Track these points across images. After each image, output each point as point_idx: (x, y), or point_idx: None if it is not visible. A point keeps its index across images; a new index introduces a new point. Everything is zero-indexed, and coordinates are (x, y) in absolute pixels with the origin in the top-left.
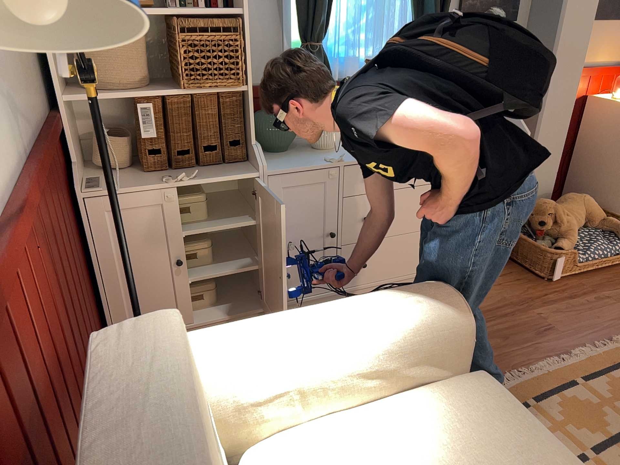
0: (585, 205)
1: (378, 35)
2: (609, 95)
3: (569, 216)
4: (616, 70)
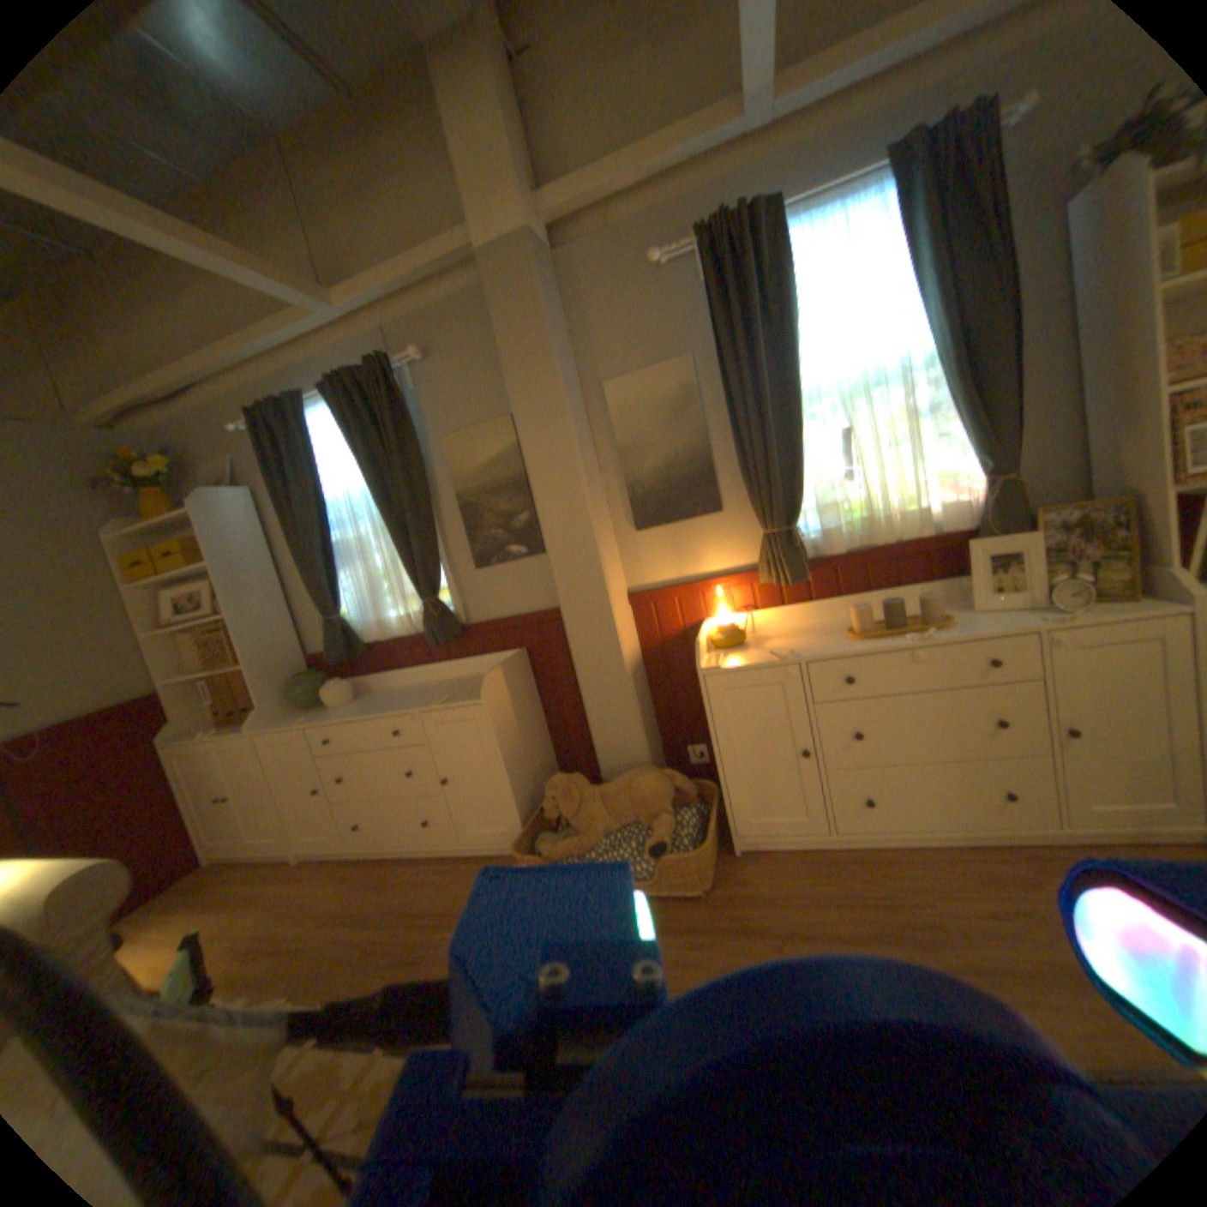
0: (633, 788)
1: (374, 601)
2: (734, 615)
3: (598, 802)
4: (741, 579)
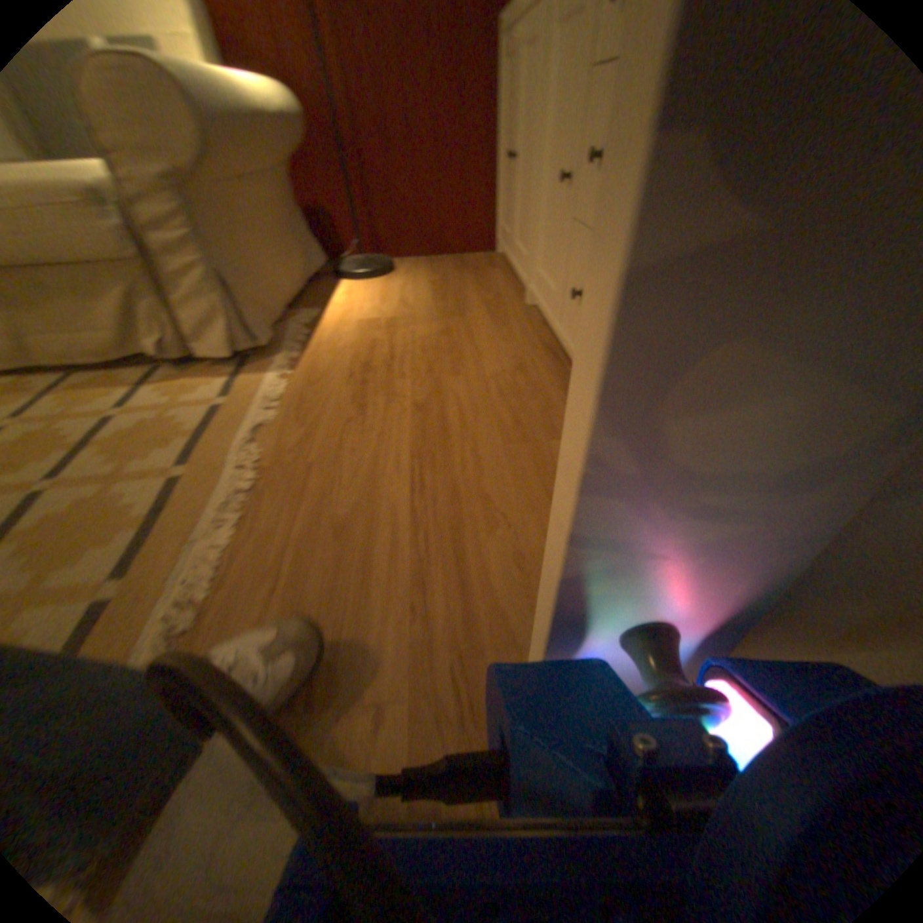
0: None
1: None
2: None
3: None
4: None
